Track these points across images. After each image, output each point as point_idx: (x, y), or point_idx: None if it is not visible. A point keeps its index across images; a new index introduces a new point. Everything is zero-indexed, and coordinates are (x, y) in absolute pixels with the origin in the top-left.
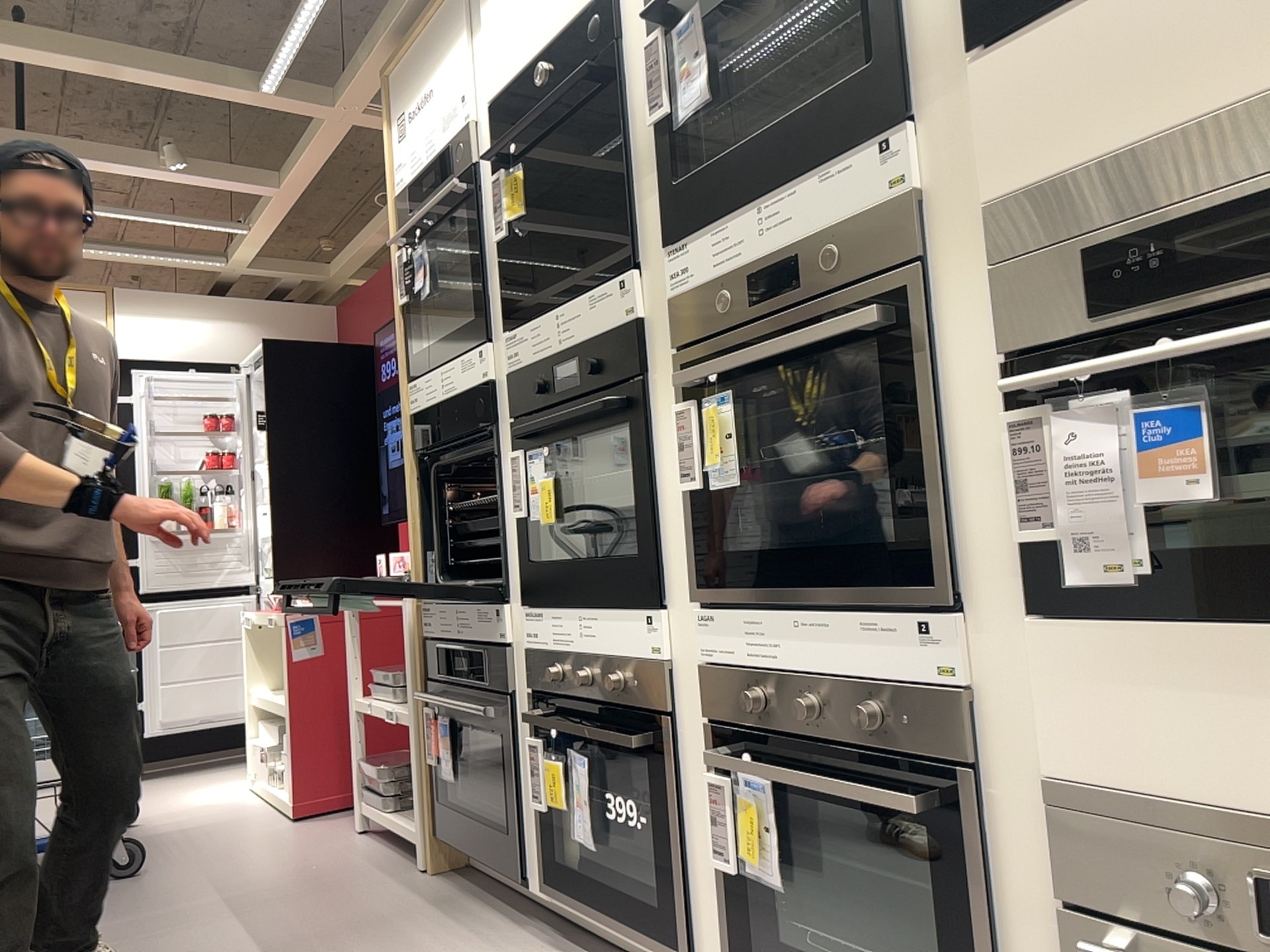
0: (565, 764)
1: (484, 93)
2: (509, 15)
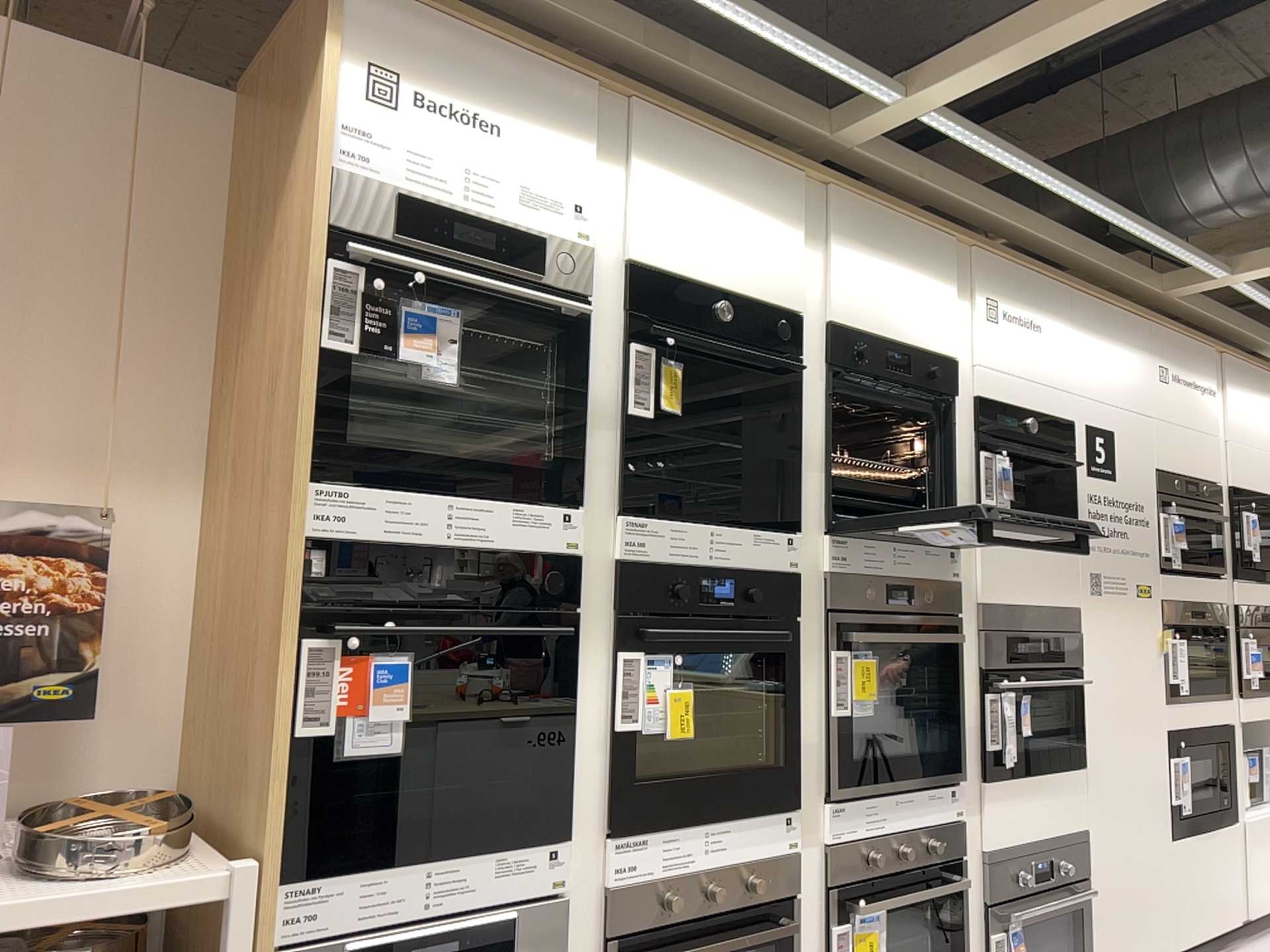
0: None
1: (612, 242)
2: (682, 224)
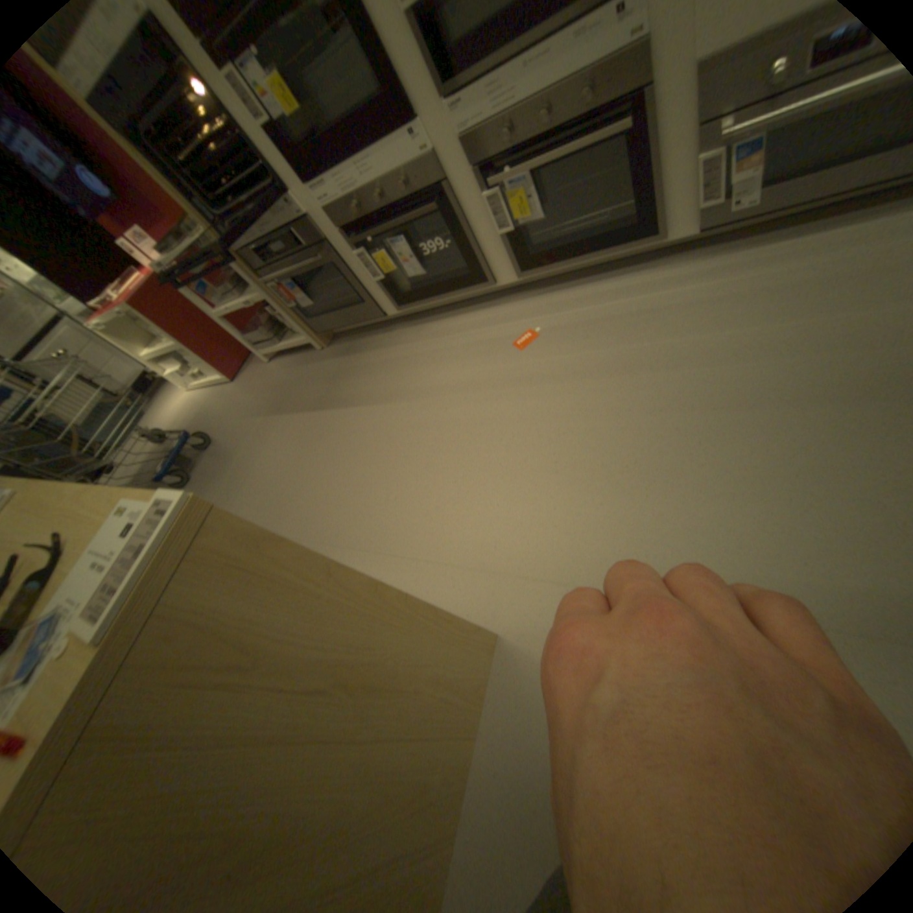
0: (382, 249)
1: None
2: None
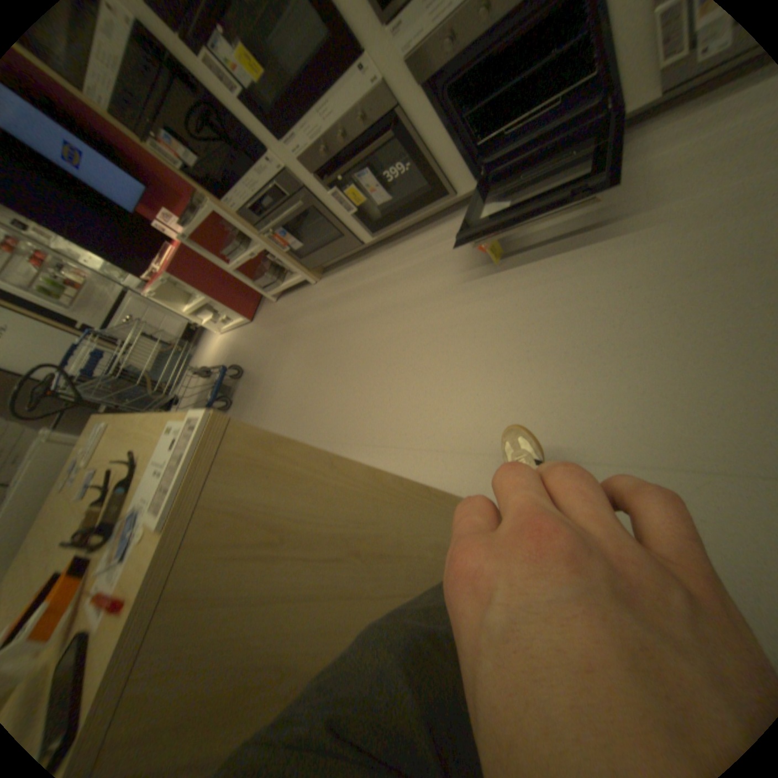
0: (352, 183)
1: None
2: None
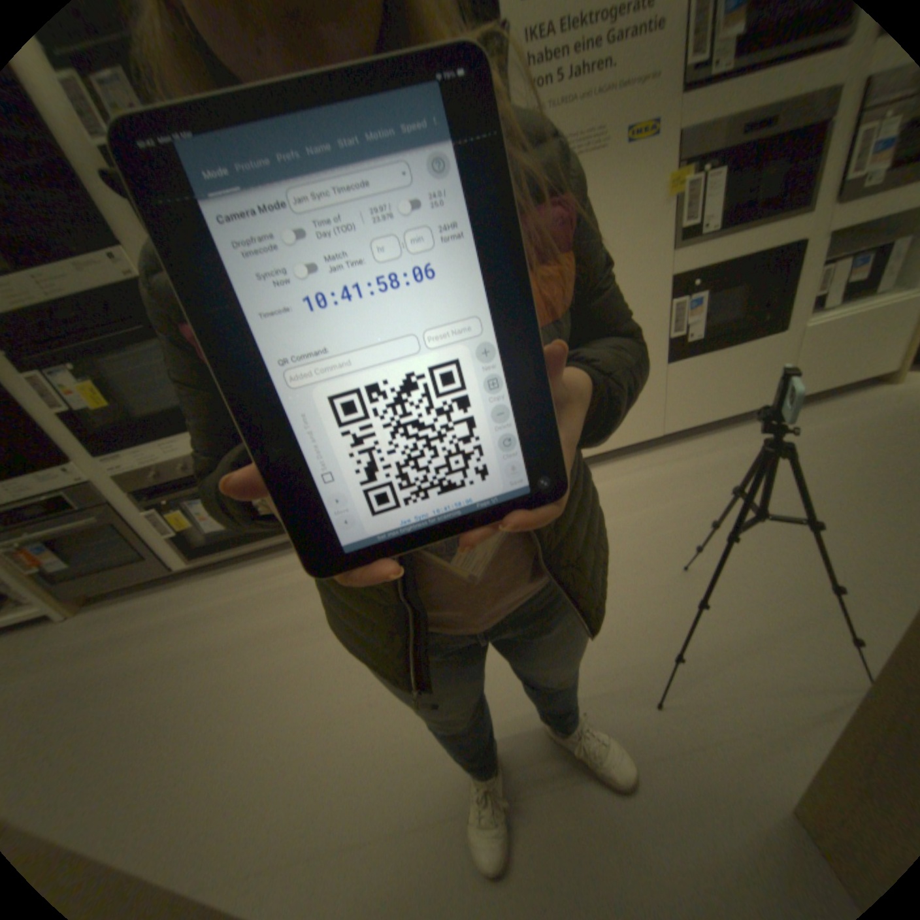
0: (176, 513)
1: None
2: None
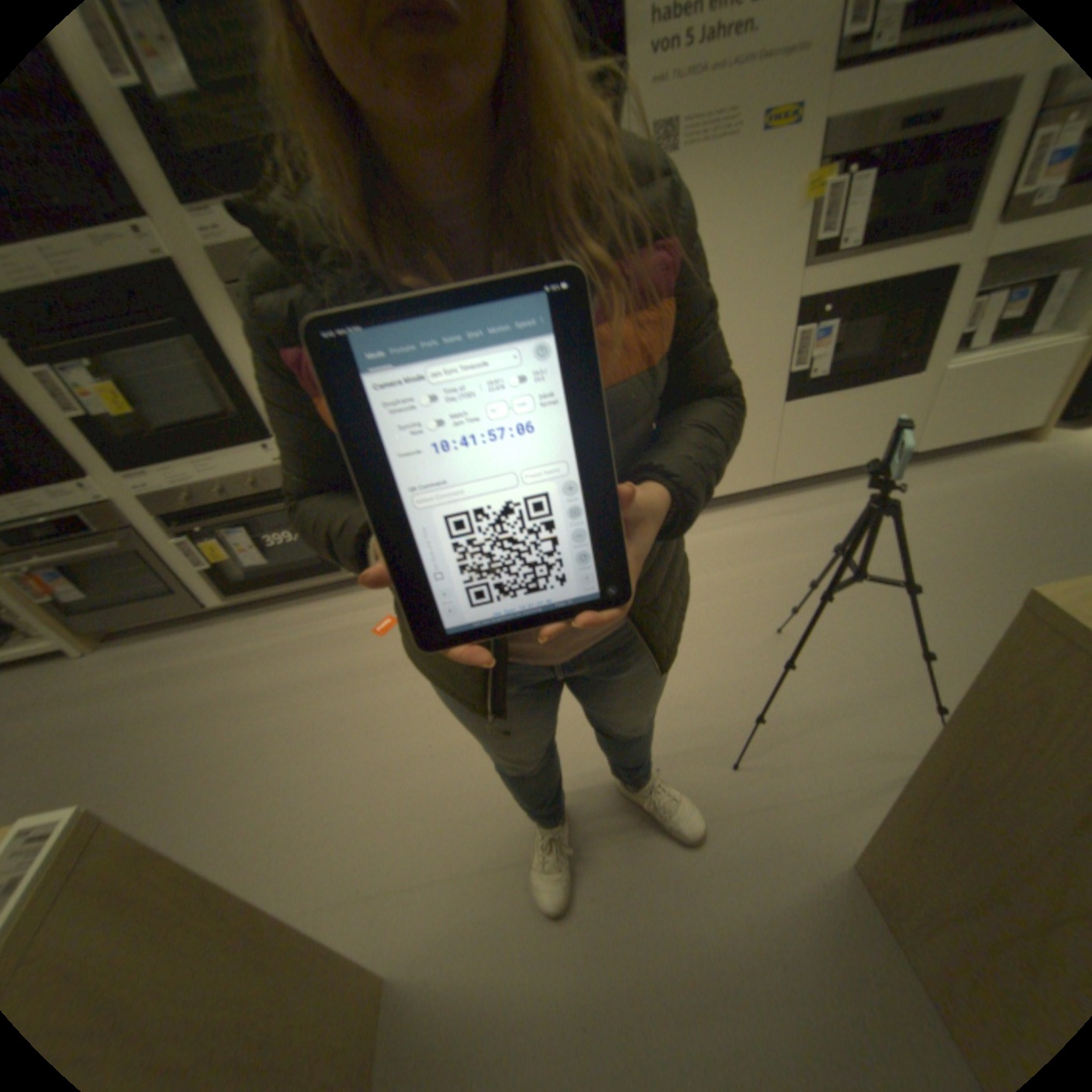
0: (213, 541)
1: None
2: None
